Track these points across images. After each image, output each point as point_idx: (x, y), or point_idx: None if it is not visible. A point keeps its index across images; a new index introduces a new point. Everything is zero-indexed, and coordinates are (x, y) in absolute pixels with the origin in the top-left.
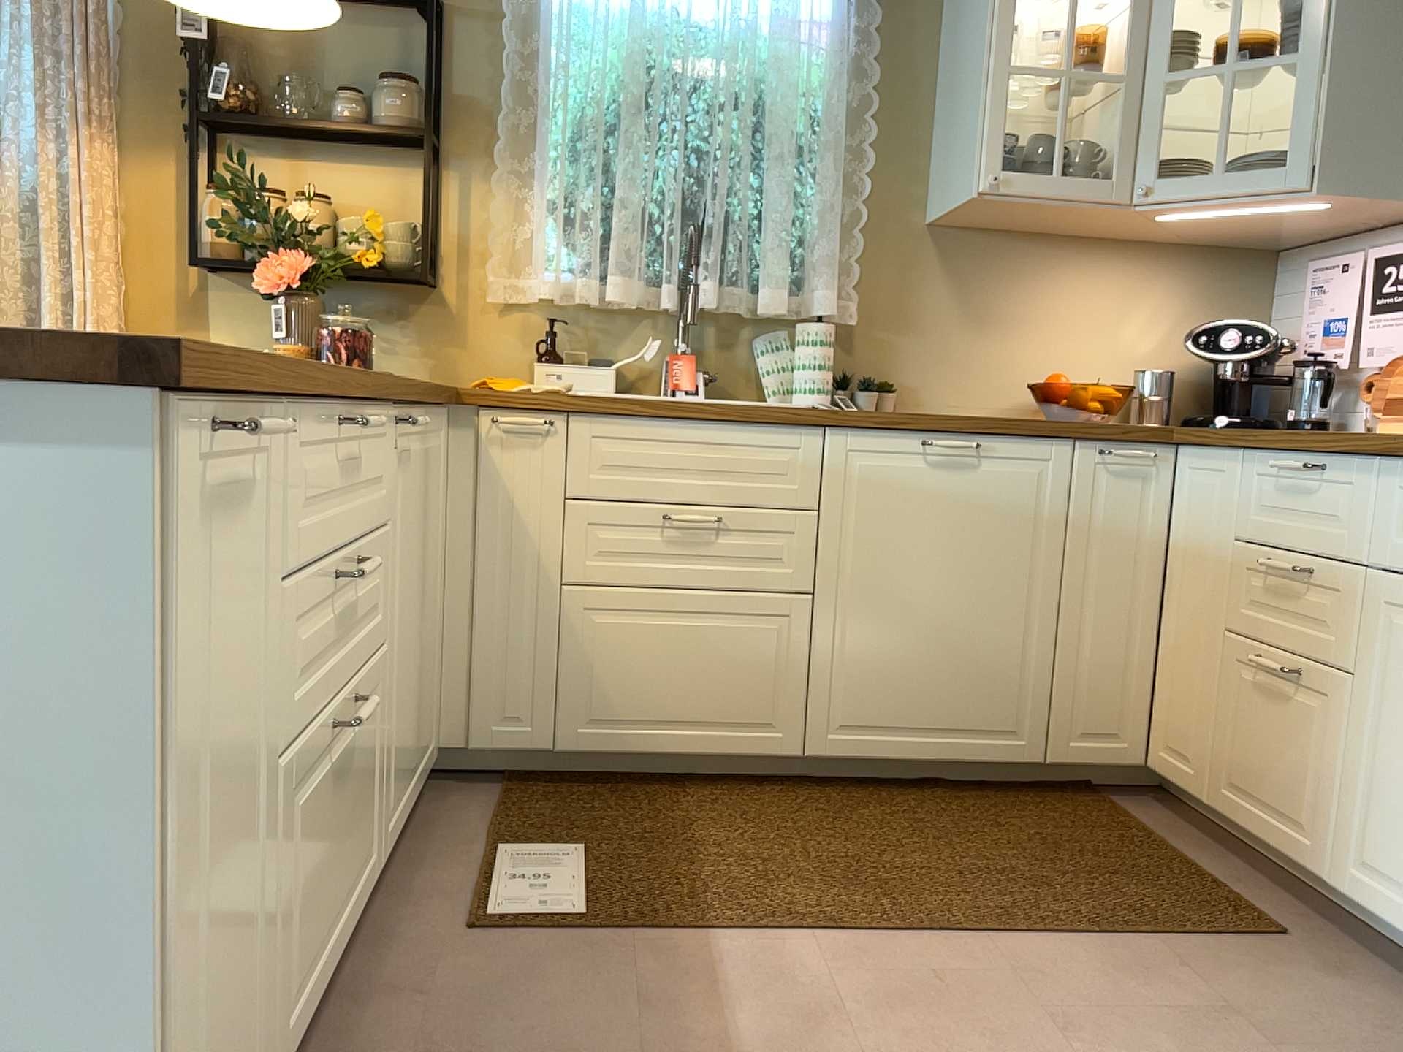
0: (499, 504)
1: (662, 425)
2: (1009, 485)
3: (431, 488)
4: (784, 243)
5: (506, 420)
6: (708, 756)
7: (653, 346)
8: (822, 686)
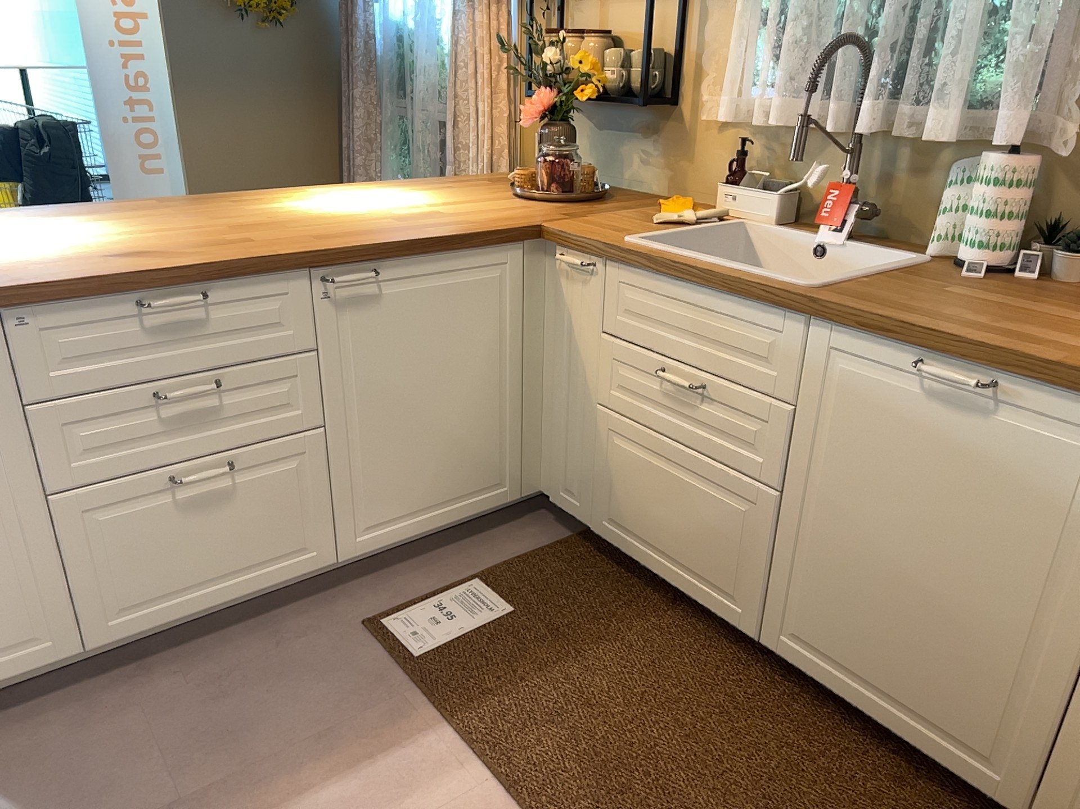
0: (566, 324)
1: (667, 282)
2: (1032, 454)
3: (470, 310)
4: (966, 52)
5: (561, 257)
6: (684, 592)
7: (813, 175)
8: (778, 585)
